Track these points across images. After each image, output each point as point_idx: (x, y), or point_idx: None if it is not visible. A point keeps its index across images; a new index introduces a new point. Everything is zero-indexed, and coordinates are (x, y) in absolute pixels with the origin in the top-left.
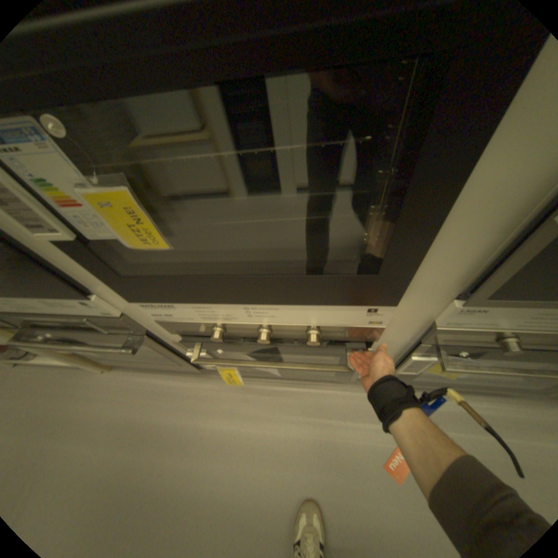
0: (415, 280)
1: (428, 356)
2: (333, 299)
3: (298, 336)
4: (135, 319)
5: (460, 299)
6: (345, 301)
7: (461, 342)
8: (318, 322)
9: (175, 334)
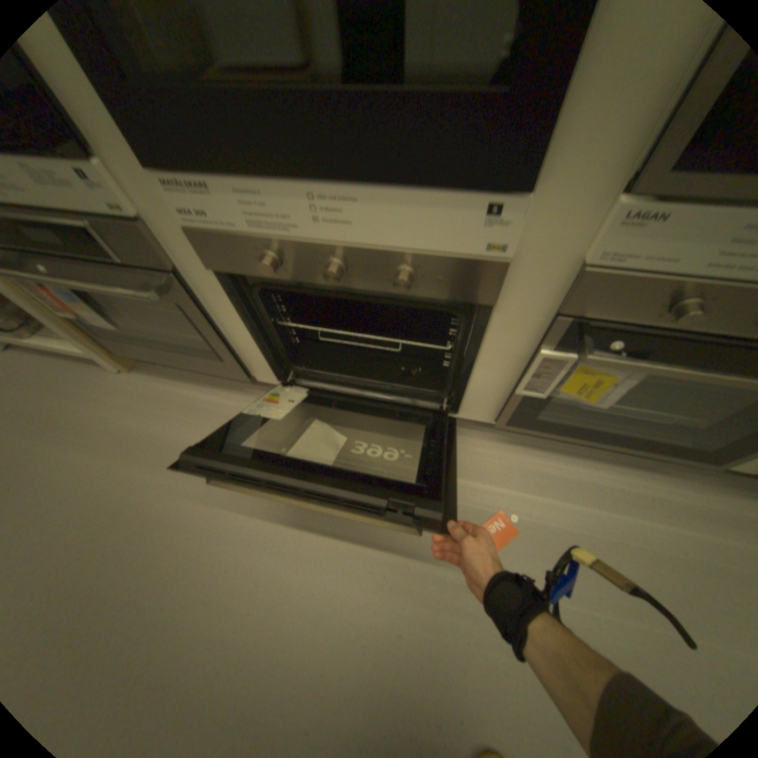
0: (566, 135)
1: (565, 349)
2: (437, 171)
3: (384, 286)
4: (157, 235)
5: (629, 188)
6: (455, 181)
7: (616, 309)
8: (412, 242)
9: (210, 269)
